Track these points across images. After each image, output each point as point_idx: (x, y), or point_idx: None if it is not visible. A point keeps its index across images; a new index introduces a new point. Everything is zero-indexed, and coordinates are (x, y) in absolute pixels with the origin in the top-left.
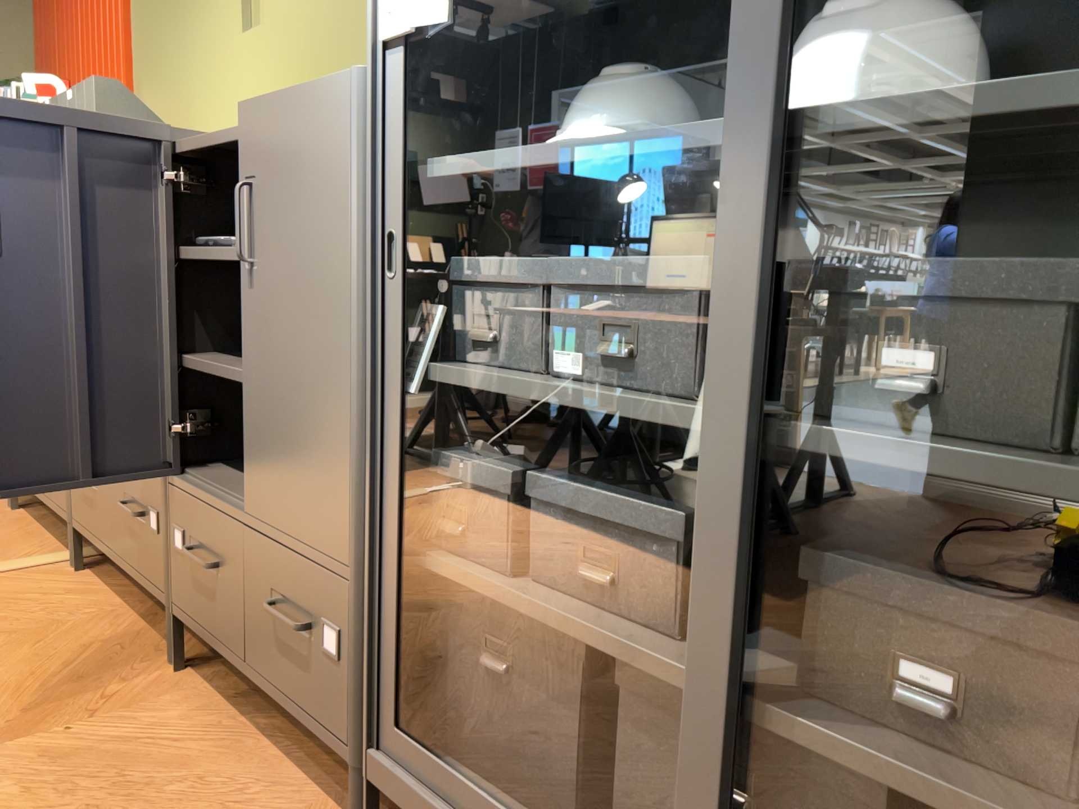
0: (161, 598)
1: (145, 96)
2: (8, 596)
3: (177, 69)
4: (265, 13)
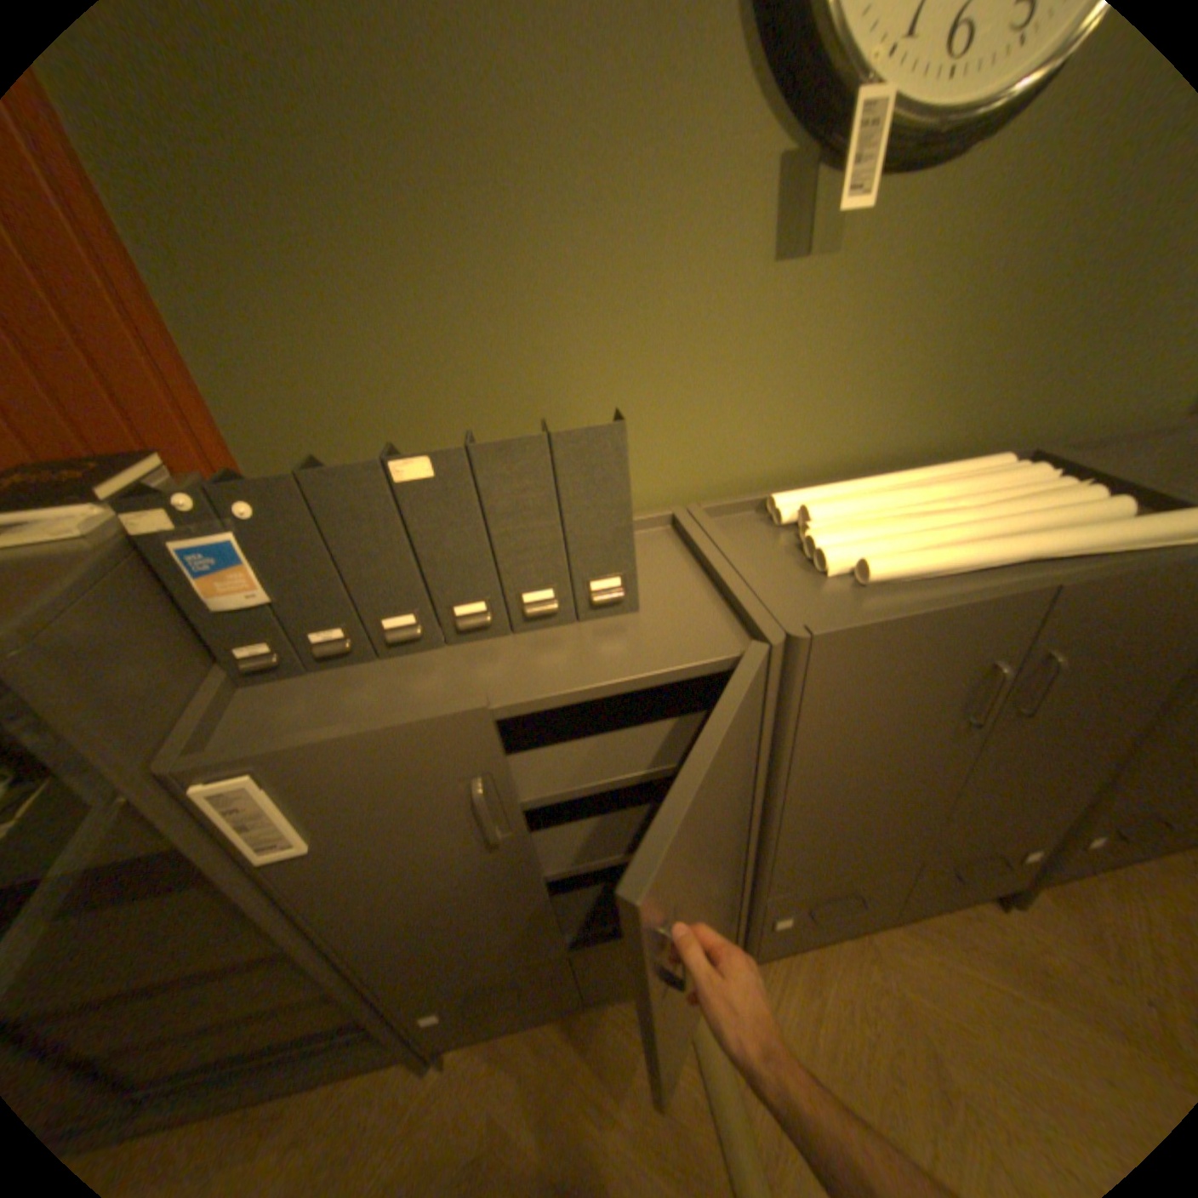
0: (1016, 891)
1: (275, 375)
2: (818, 1067)
3: (464, 313)
4: (862, 225)
